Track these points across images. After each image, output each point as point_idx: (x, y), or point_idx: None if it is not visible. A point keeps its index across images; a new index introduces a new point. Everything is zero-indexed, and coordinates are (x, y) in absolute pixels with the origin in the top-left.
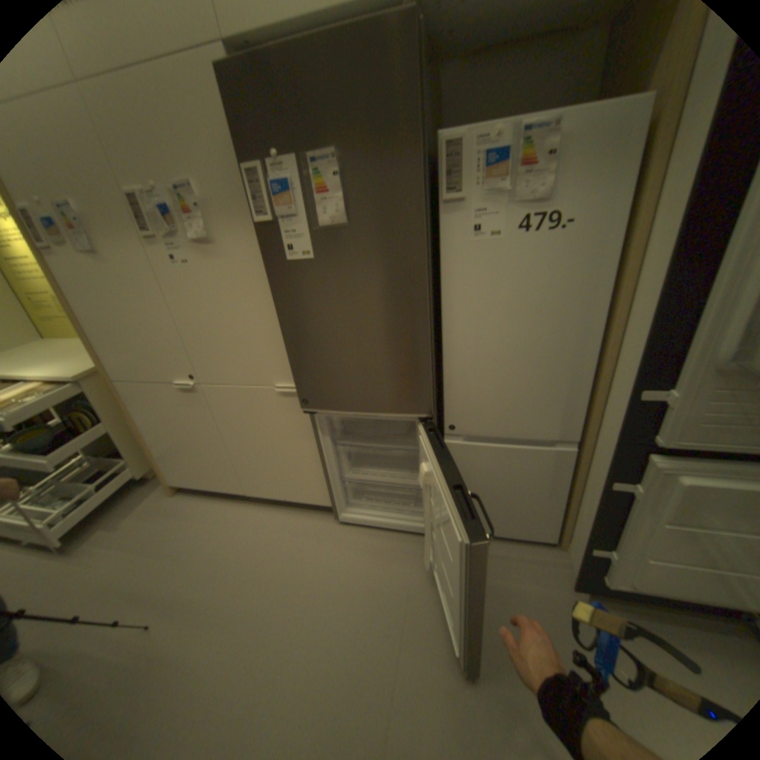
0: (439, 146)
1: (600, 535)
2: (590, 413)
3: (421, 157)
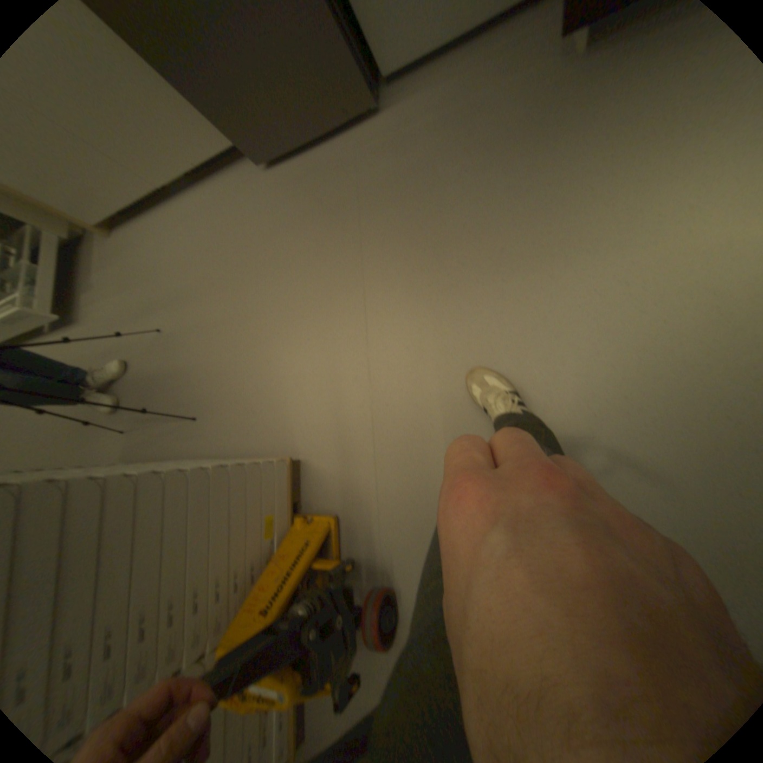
0: None
1: None
2: None
3: None
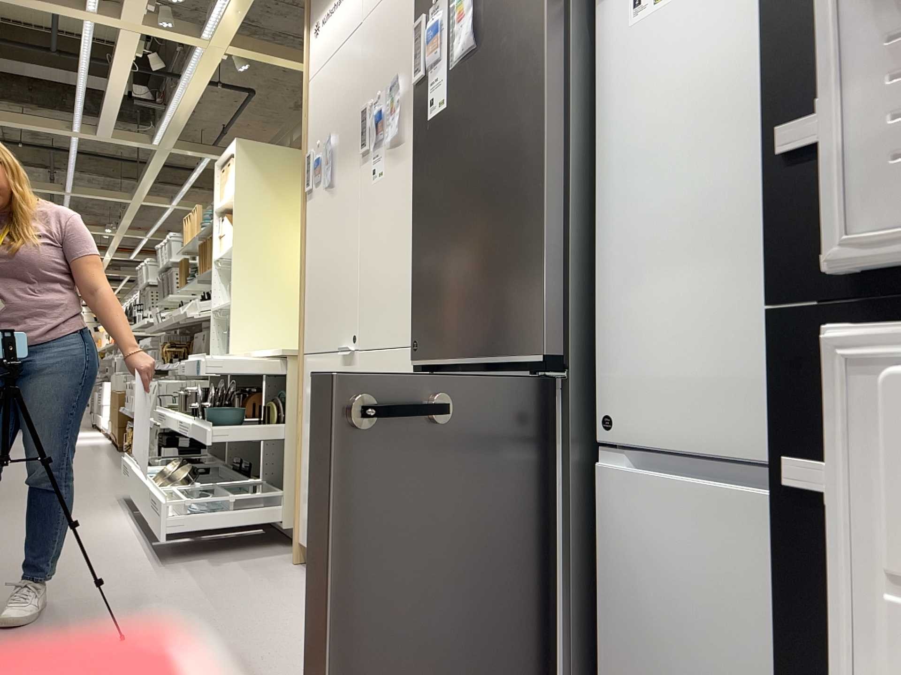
0: None
1: None
2: None
3: None
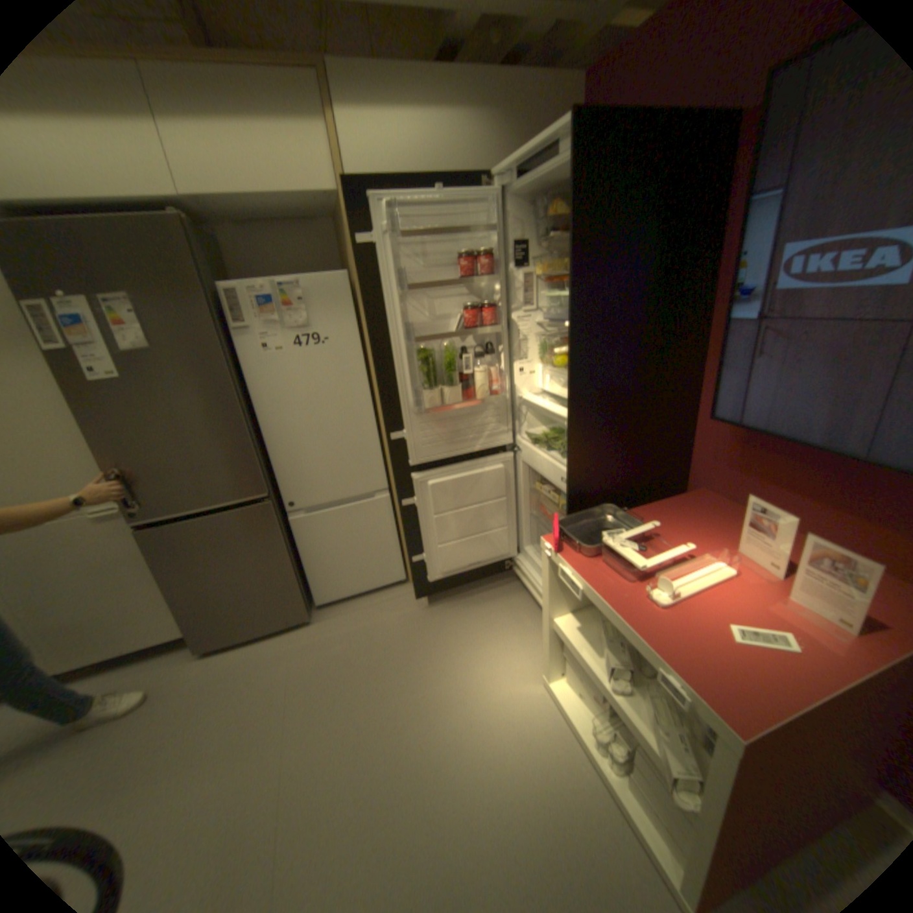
0: (219, 292)
1: (410, 544)
2: (387, 465)
3: (204, 301)
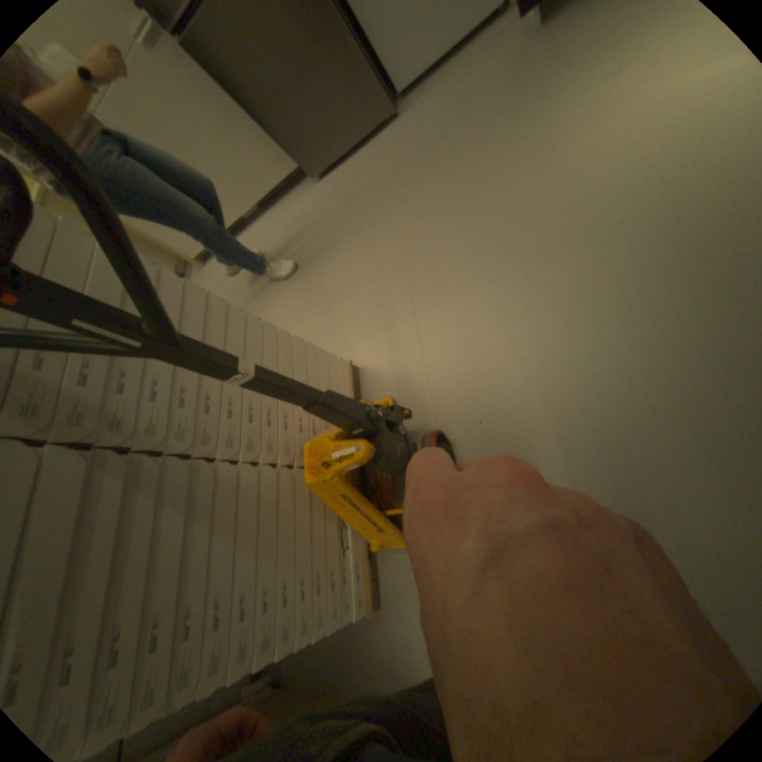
0: None
1: None
2: None
3: None
